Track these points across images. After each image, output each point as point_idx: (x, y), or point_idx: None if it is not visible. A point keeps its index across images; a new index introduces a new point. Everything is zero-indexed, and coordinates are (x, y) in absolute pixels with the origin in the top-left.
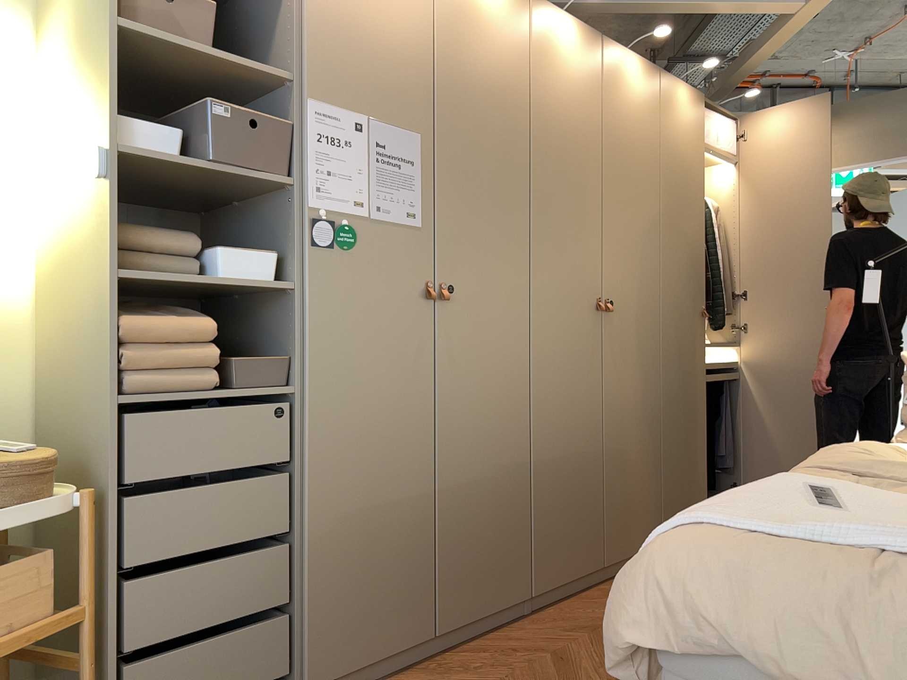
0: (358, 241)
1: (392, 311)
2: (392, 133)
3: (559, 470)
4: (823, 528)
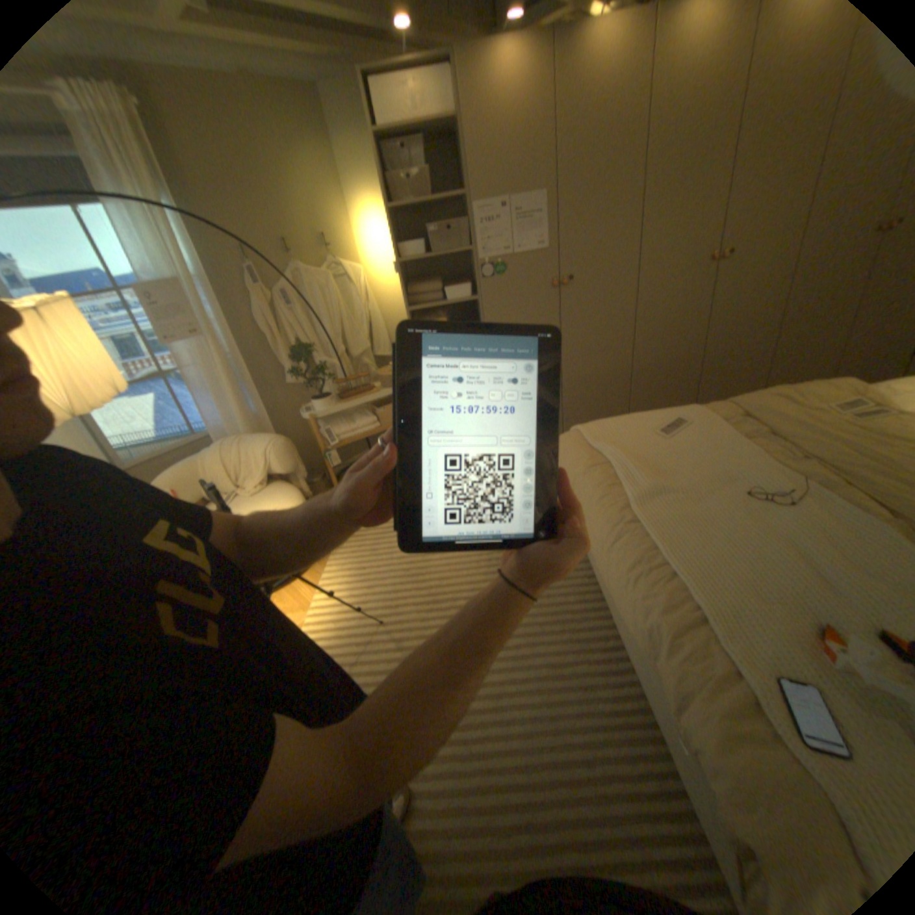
0: (507, 268)
1: (530, 299)
2: (524, 199)
3: (655, 367)
4: (607, 444)
